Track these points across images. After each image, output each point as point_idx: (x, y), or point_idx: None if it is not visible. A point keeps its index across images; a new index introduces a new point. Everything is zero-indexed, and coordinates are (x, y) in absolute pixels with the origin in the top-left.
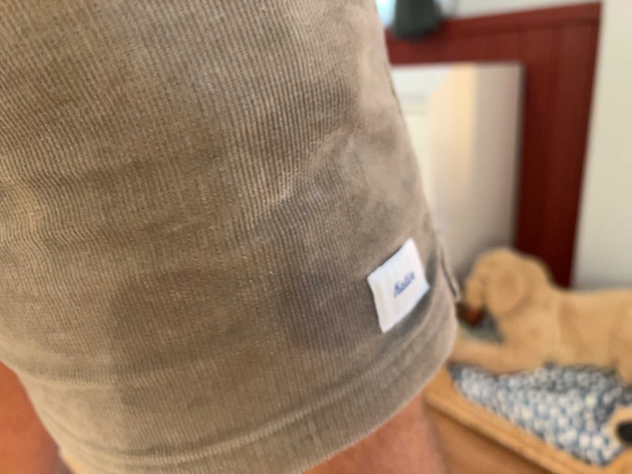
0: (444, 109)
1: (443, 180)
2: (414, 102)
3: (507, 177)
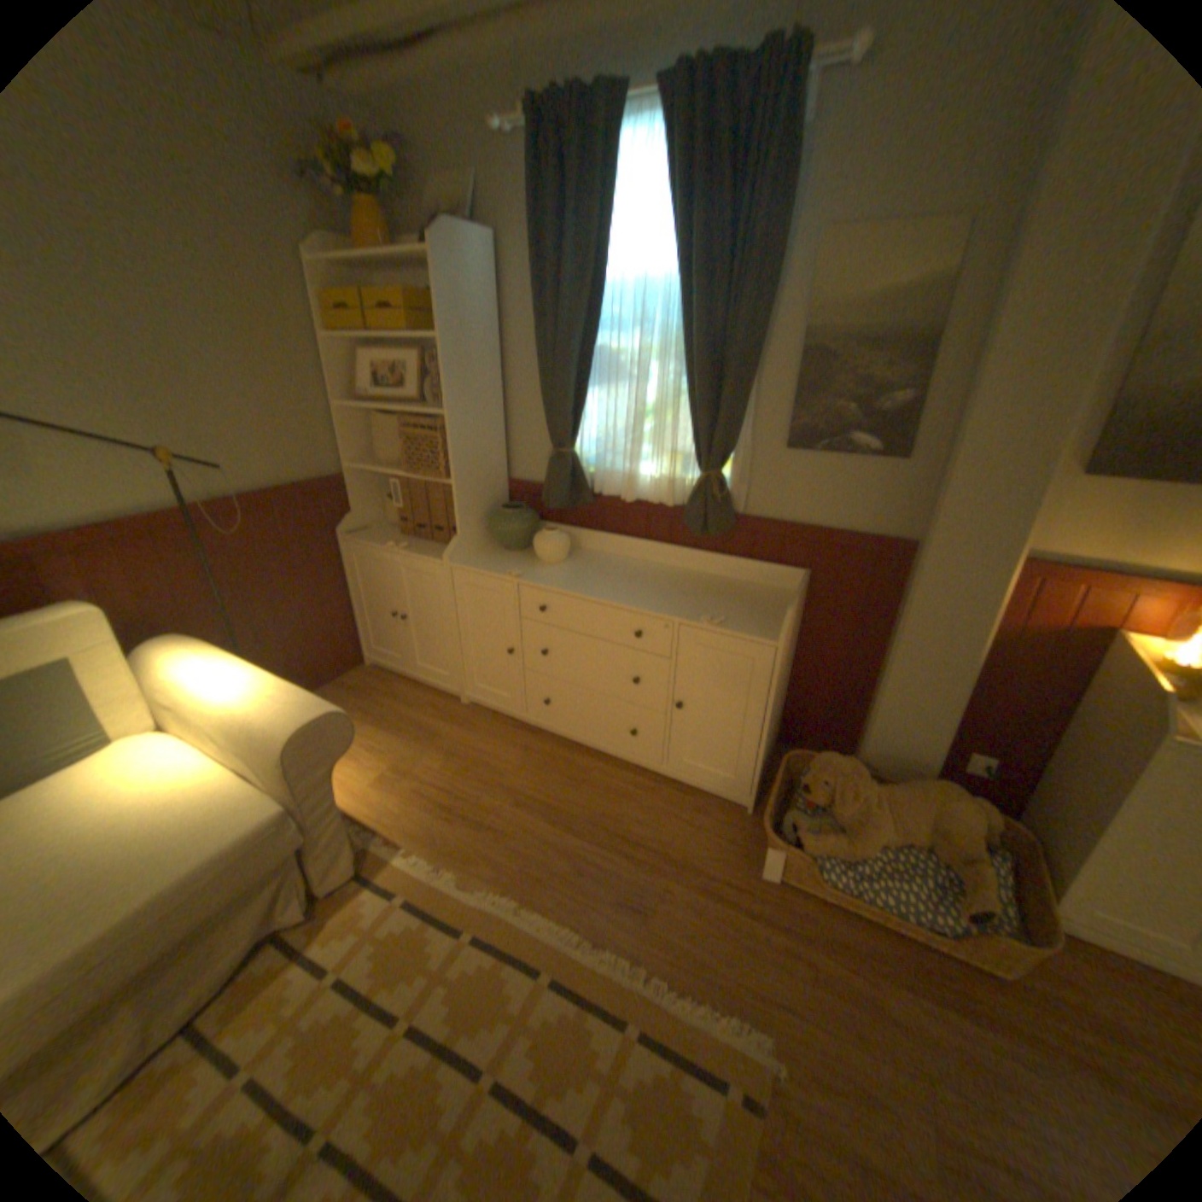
0: (785, 643)
1: (776, 694)
2: (755, 631)
3: (791, 659)
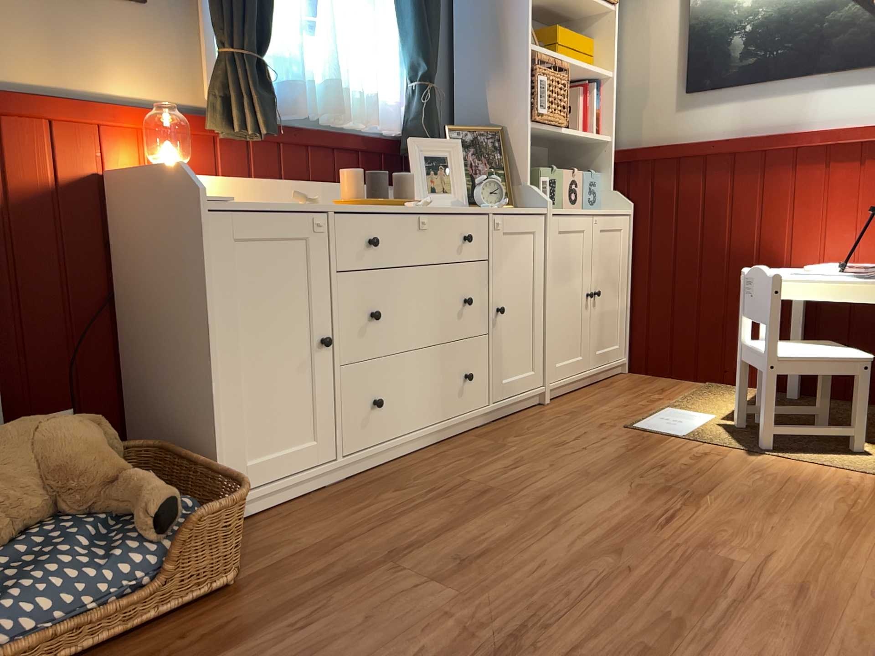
0: None
1: None
2: None
3: None
